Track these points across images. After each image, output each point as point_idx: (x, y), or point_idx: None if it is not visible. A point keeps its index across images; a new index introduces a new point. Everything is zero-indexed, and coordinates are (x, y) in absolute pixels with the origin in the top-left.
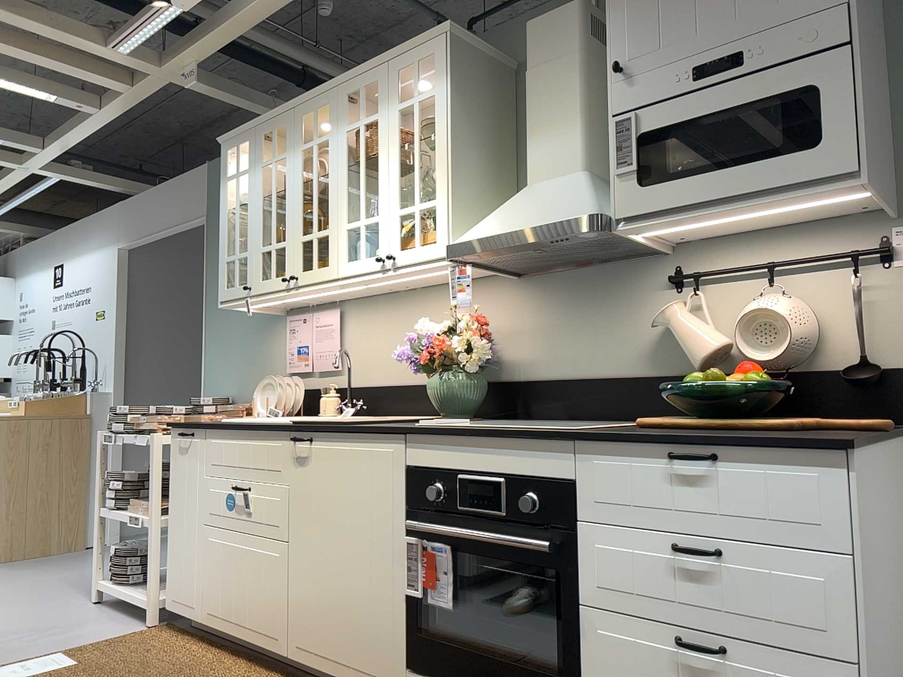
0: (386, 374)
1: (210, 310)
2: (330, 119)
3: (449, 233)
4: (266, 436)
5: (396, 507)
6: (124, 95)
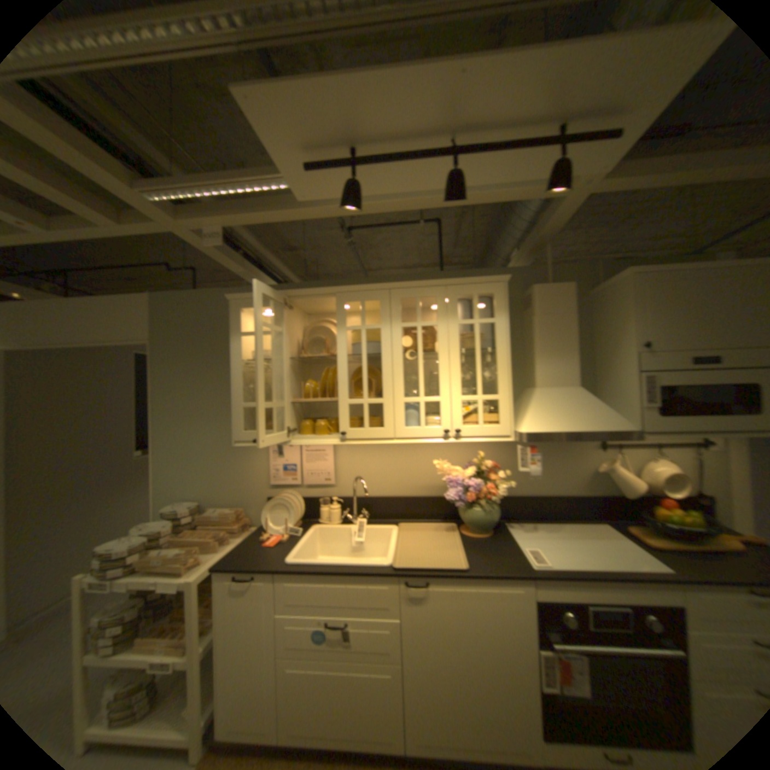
0: (383, 489)
1: (160, 425)
2: (383, 313)
3: (513, 421)
4: (369, 582)
5: (531, 633)
6: (97, 225)
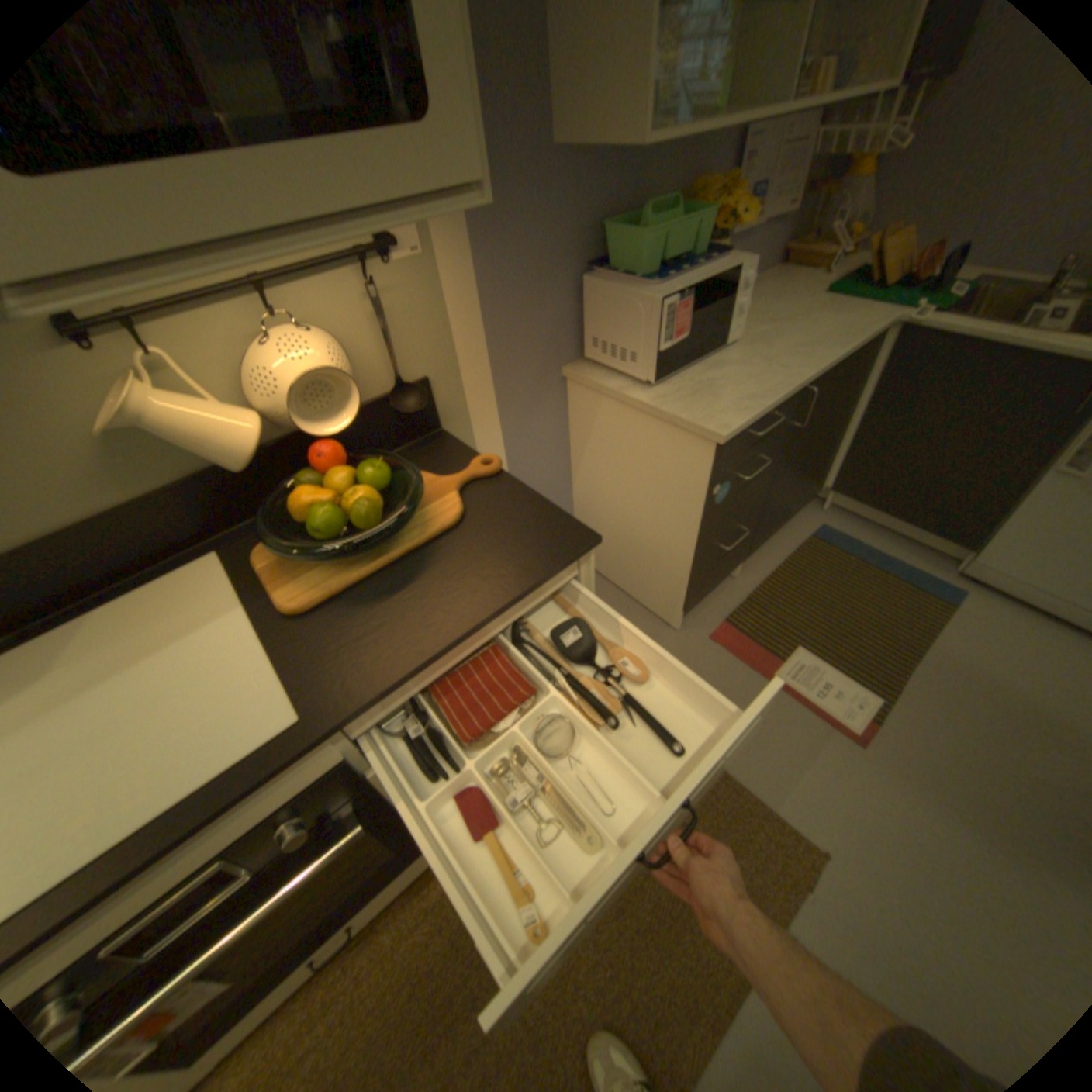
0: None
1: None
2: None
3: None
4: None
5: None
6: None
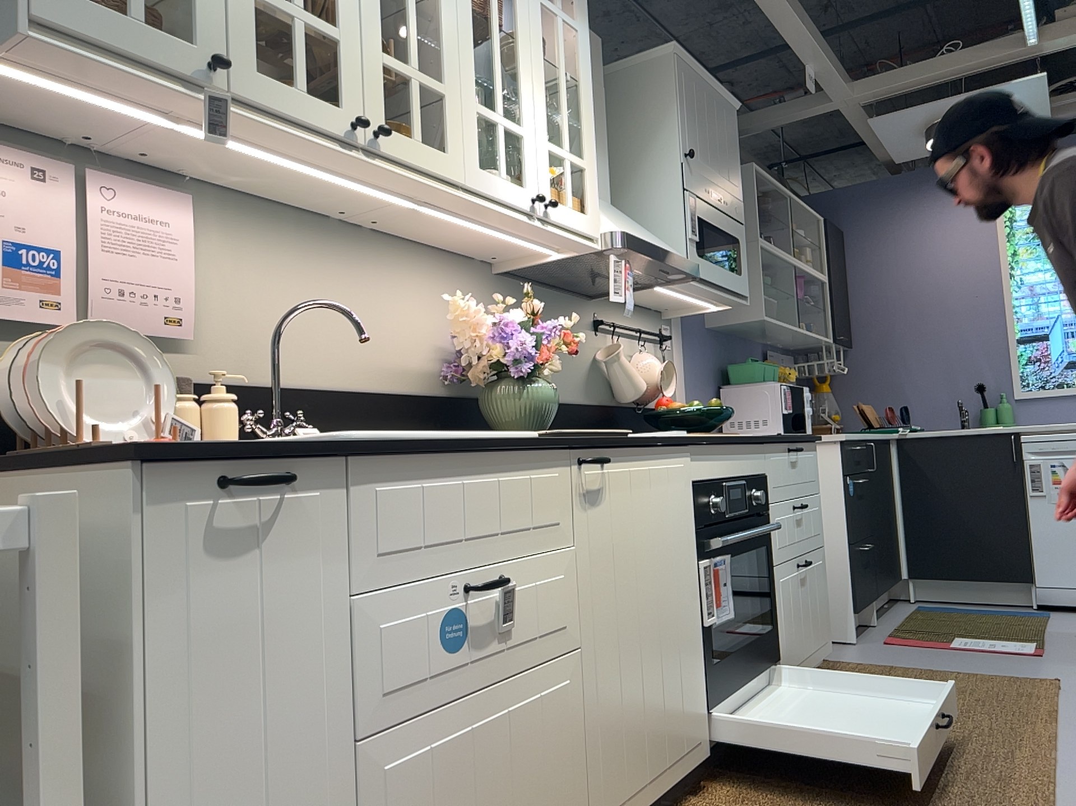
0: (309, 366)
1: None
2: None
3: (598, 213)
4: (530, 462)
5: (691, 530)
6: None
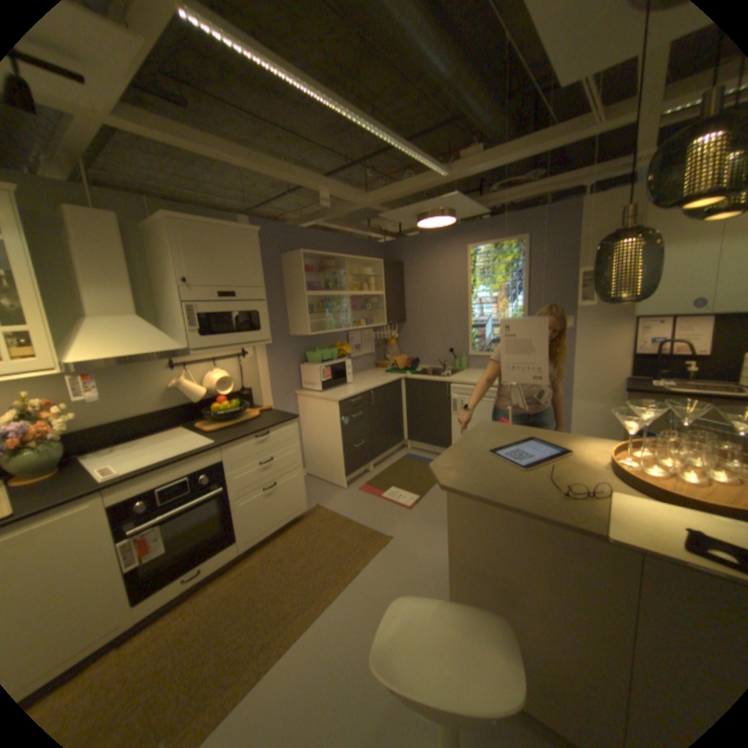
0: None
1: None
2: None
3: (54, 352)
4: None
5: (102, 534)
6: None
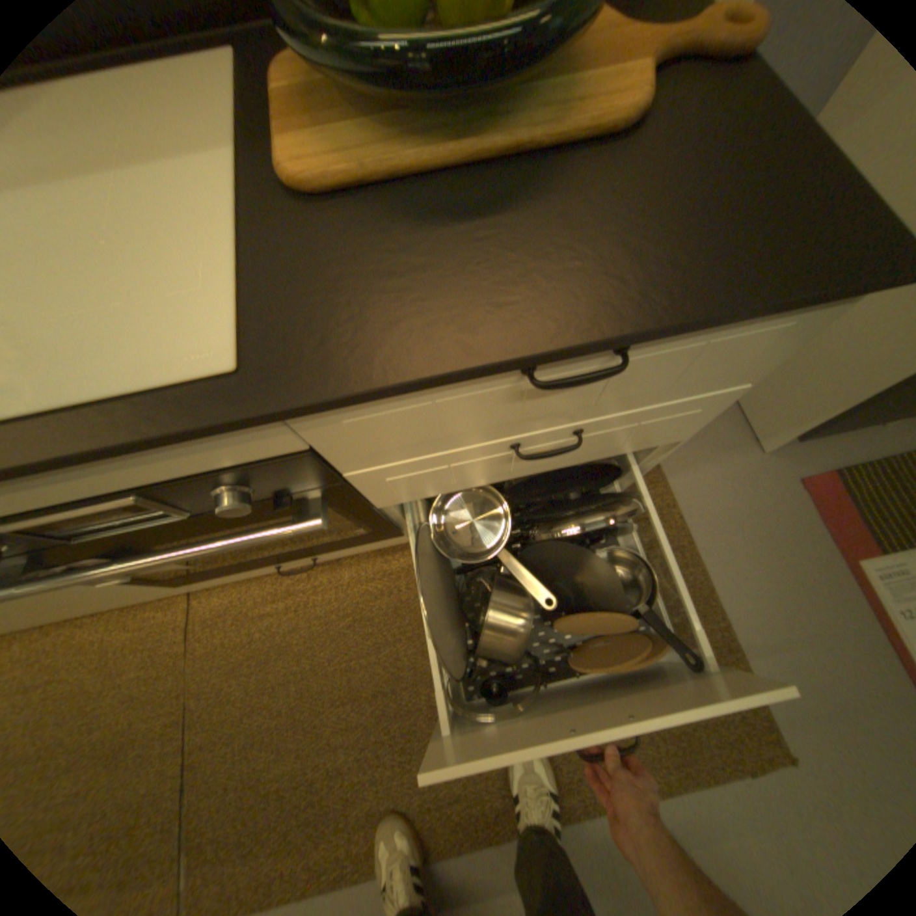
0: None
1: None
2: None
3: None
4: None
5: None
6: None
